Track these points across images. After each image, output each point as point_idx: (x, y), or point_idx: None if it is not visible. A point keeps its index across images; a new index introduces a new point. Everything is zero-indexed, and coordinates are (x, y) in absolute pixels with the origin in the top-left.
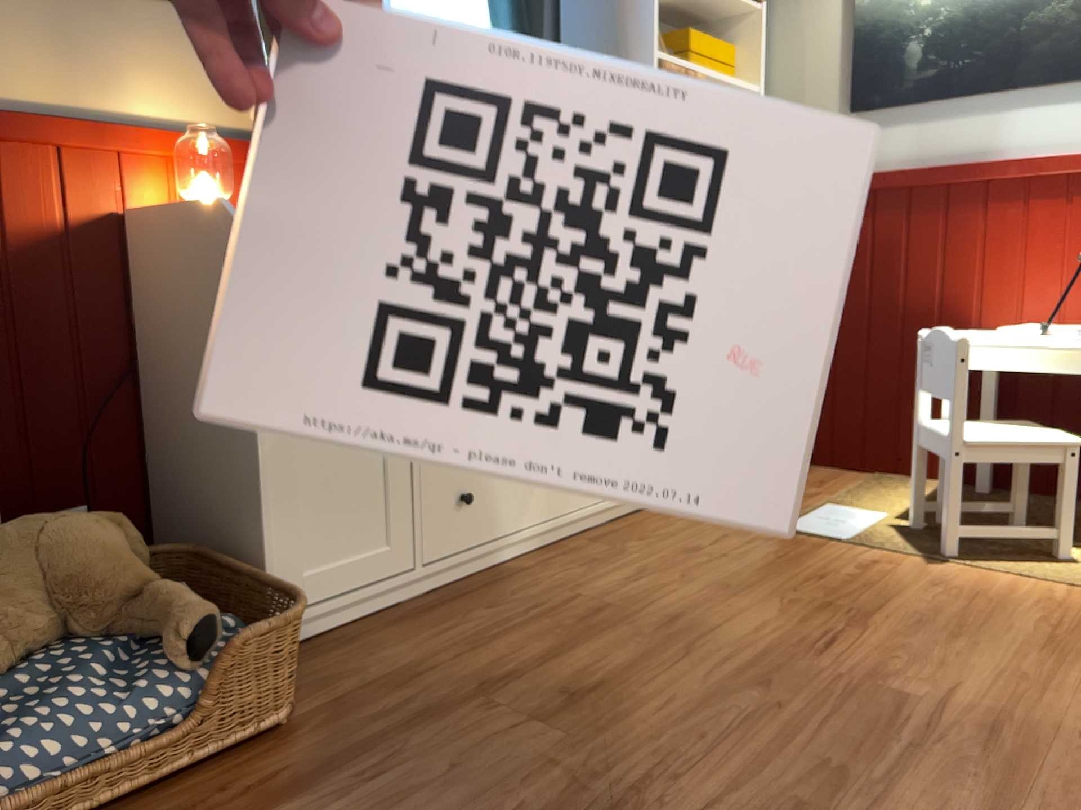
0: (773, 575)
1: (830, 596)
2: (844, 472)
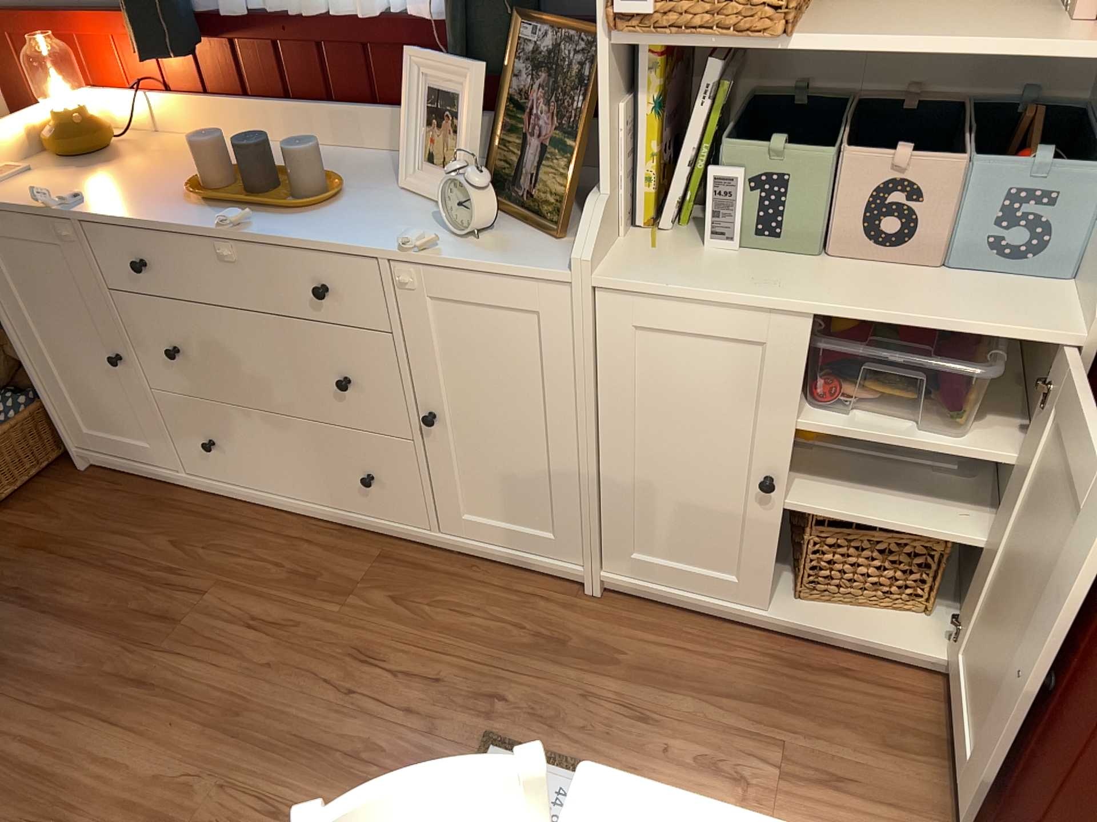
0: (288, 749)
1: (214, 821)
2: (940, 812)
